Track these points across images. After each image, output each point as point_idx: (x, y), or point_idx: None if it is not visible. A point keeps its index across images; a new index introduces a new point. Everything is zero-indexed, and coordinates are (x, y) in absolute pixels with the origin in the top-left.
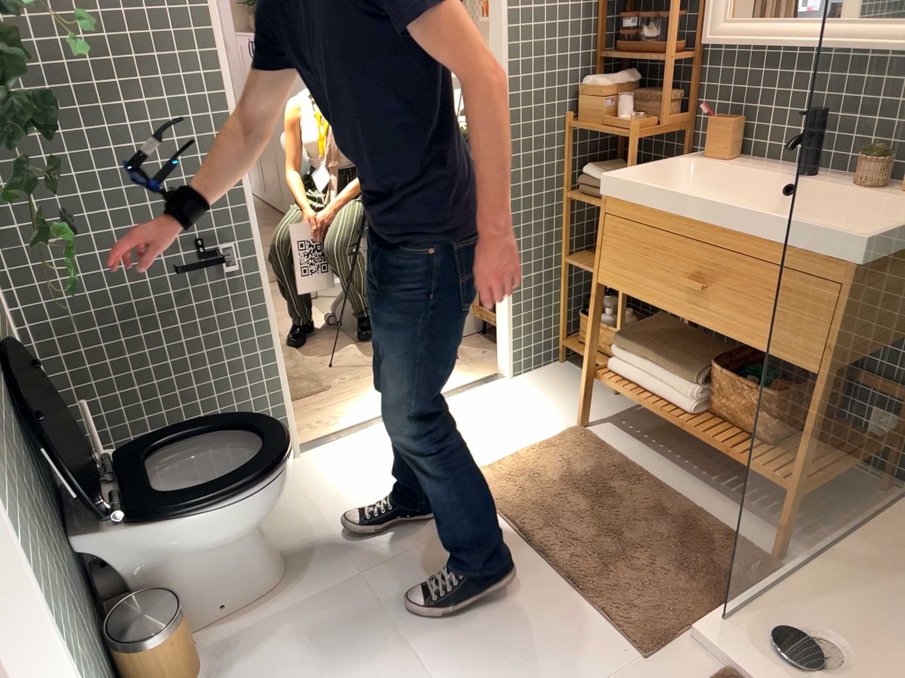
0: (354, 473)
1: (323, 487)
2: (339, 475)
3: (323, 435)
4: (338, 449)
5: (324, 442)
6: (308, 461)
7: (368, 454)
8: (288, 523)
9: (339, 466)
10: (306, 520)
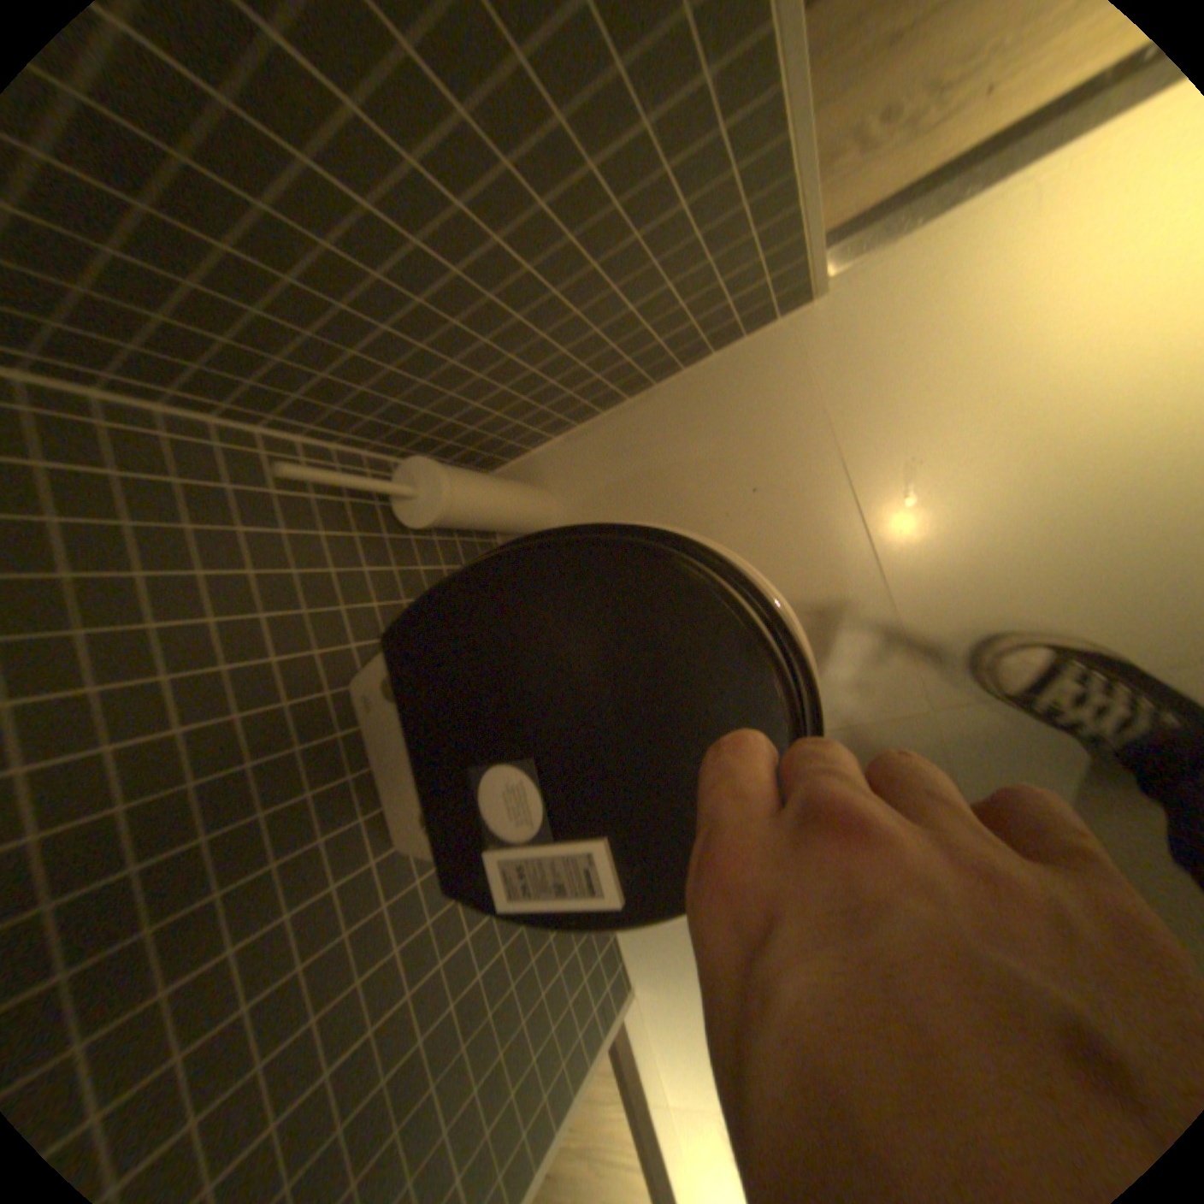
0: (962, 380)
1: (873, 423)
2: (918, 383)
3: (893, 192)
4: (931, 267)
5: (893, 237)
6: (845, 317)
7: (1018, 295)
8: (790, 528)
9: (922, 345)
10: (825, 529)
